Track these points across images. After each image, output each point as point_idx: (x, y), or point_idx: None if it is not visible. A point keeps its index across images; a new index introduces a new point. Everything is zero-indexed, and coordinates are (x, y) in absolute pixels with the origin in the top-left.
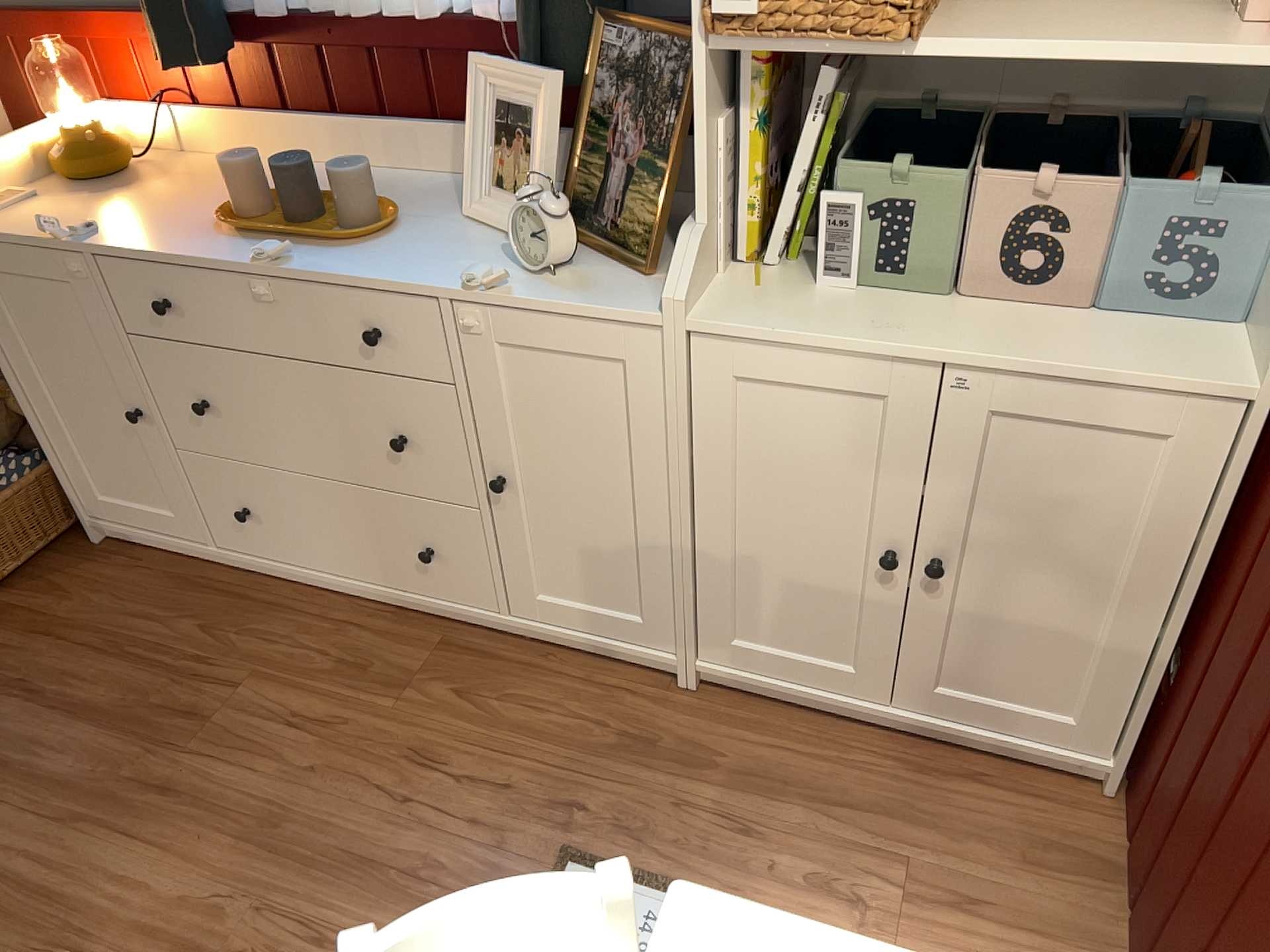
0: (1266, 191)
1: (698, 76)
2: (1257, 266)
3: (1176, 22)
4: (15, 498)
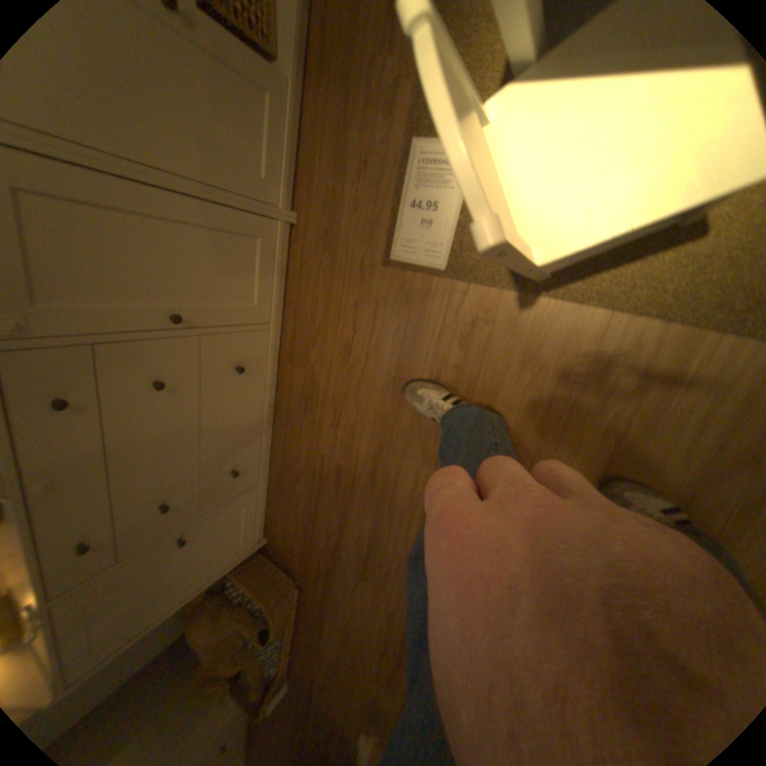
0: None
1: None
2: None
3: None
4: (242, 589)
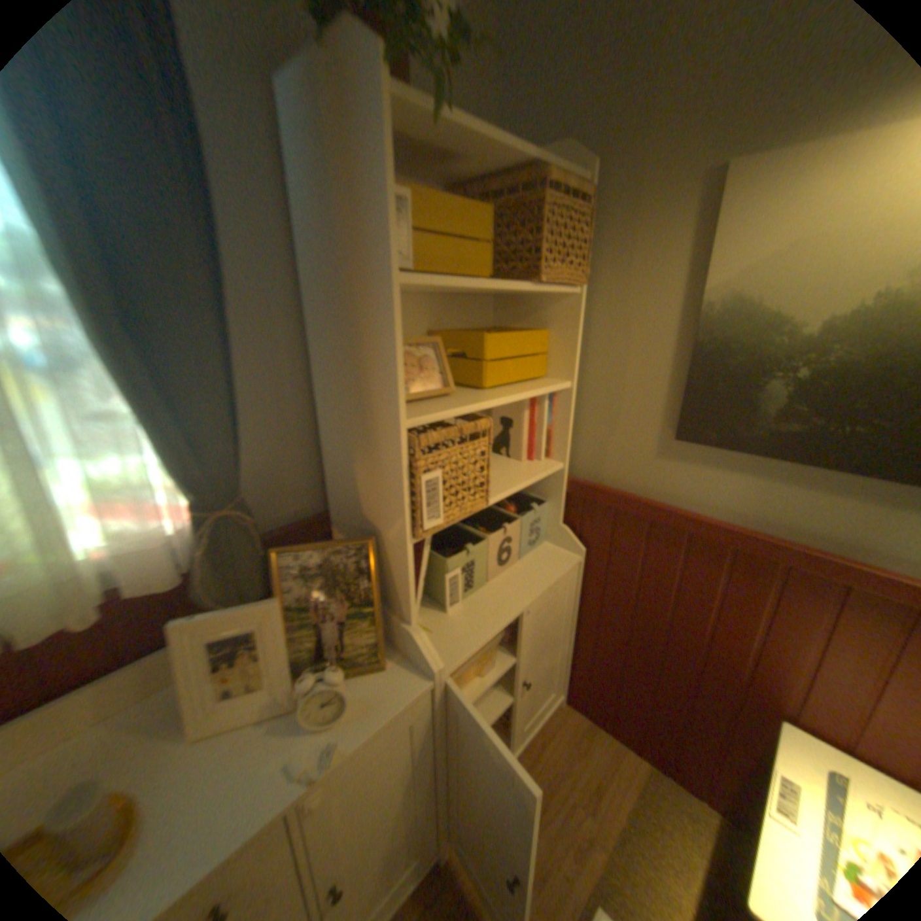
0: (541, 499)
1: (405, 553)
2: (550, 520)
3: (497, 459)
4: None
